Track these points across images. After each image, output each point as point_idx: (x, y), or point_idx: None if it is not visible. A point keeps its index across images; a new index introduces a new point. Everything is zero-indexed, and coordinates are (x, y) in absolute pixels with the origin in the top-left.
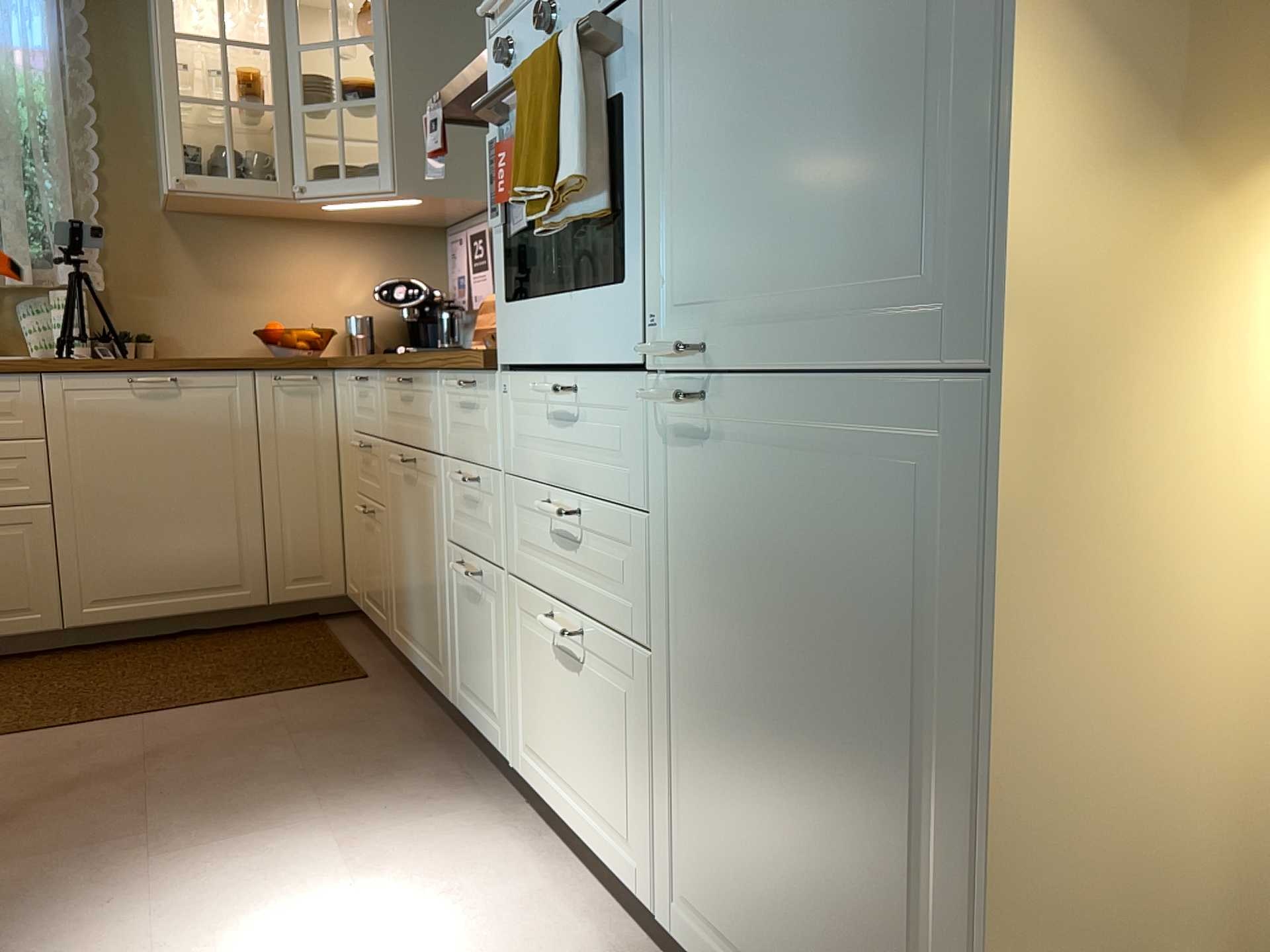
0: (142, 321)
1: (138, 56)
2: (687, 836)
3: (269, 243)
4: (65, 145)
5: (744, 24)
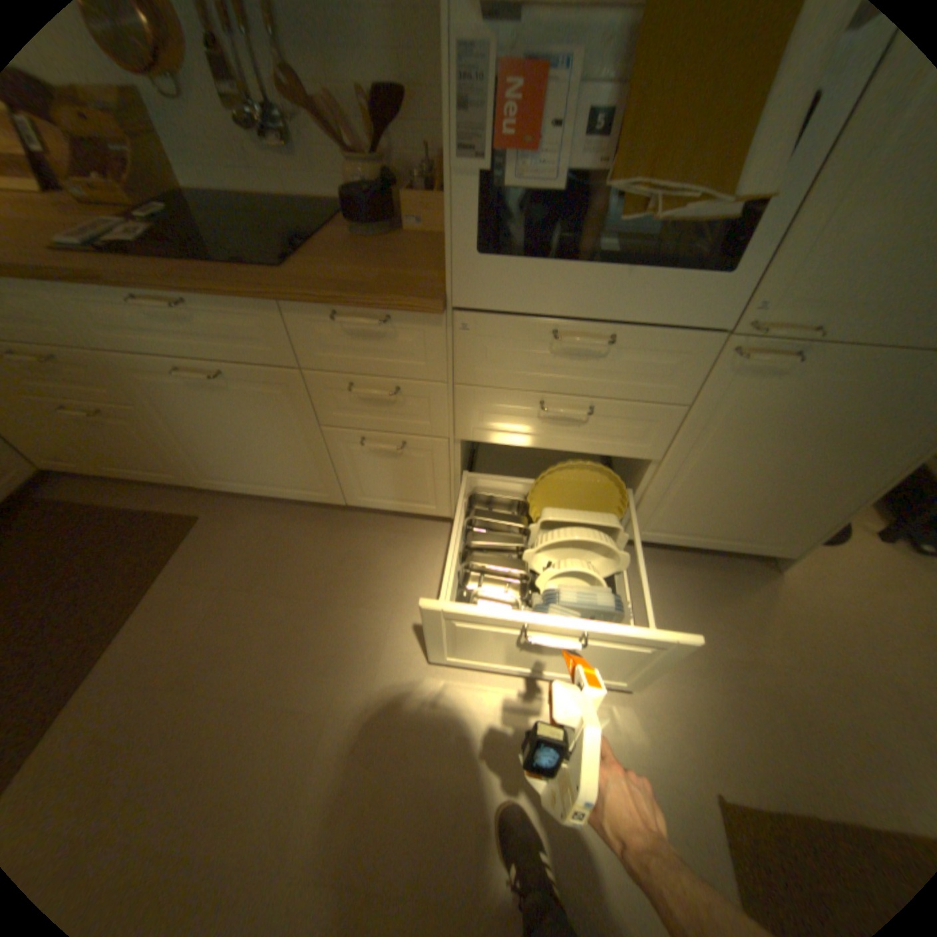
0: None
1: None
2: (660, 512)
3: None
4: None
5: None
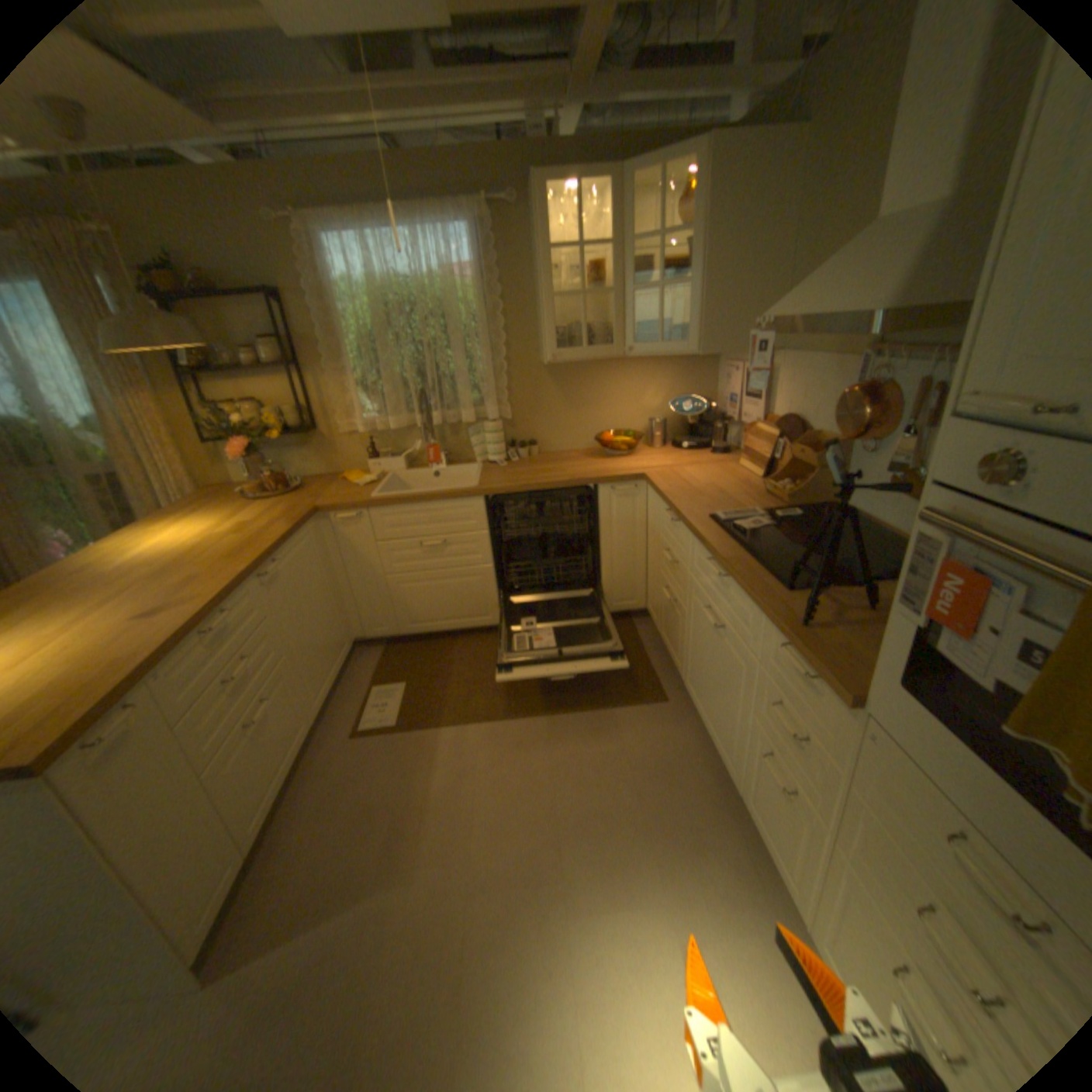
0: (531, 432)
1: (524, 254)
2: None
3: (603, 375)
4: (486, 329)
5: None
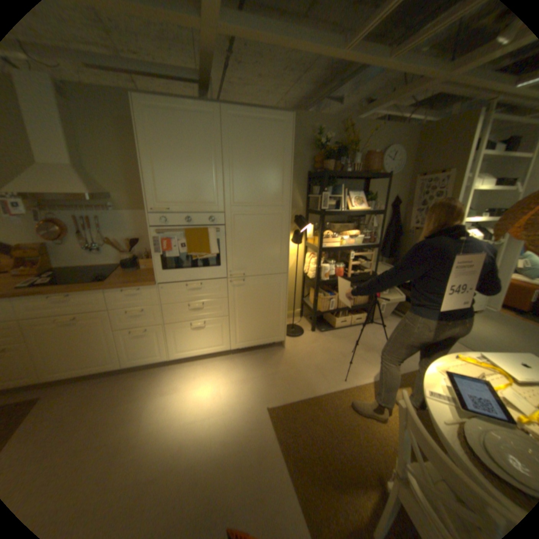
0: None
1: None
2: (236, 335)
3: None
4: None
5: (248, 237)
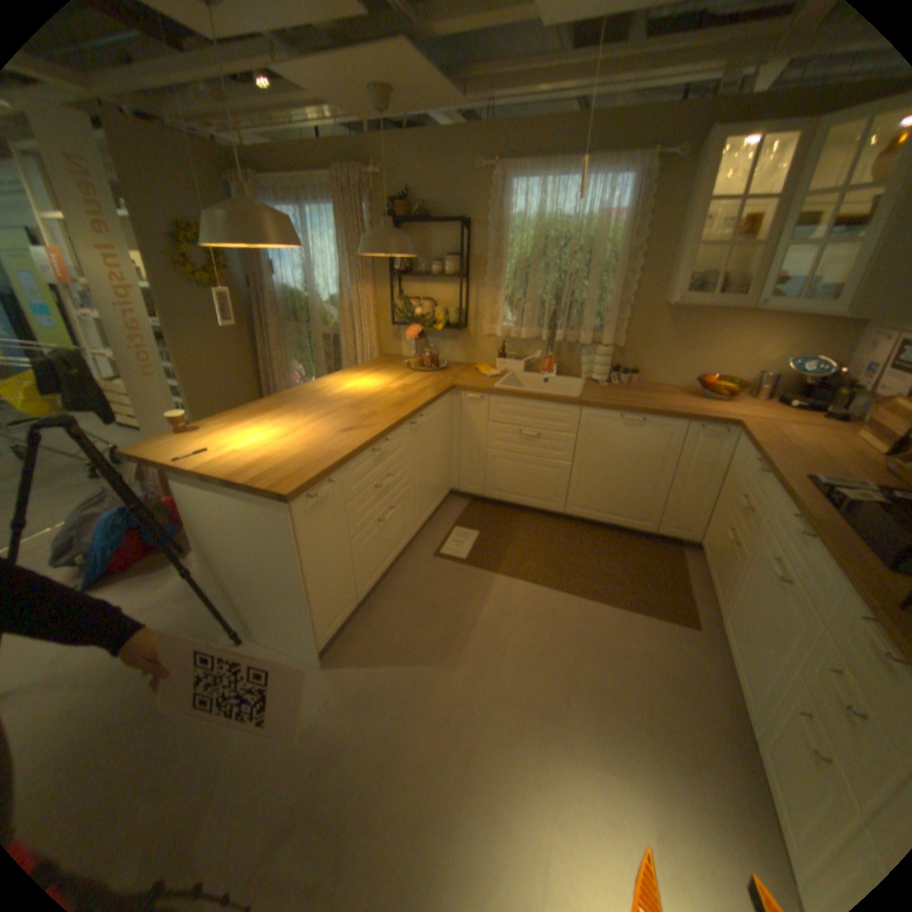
0: (636, 361)
1: (680, 203)
2: None
3: (725, 321)
4: (624, 266)
5: None
